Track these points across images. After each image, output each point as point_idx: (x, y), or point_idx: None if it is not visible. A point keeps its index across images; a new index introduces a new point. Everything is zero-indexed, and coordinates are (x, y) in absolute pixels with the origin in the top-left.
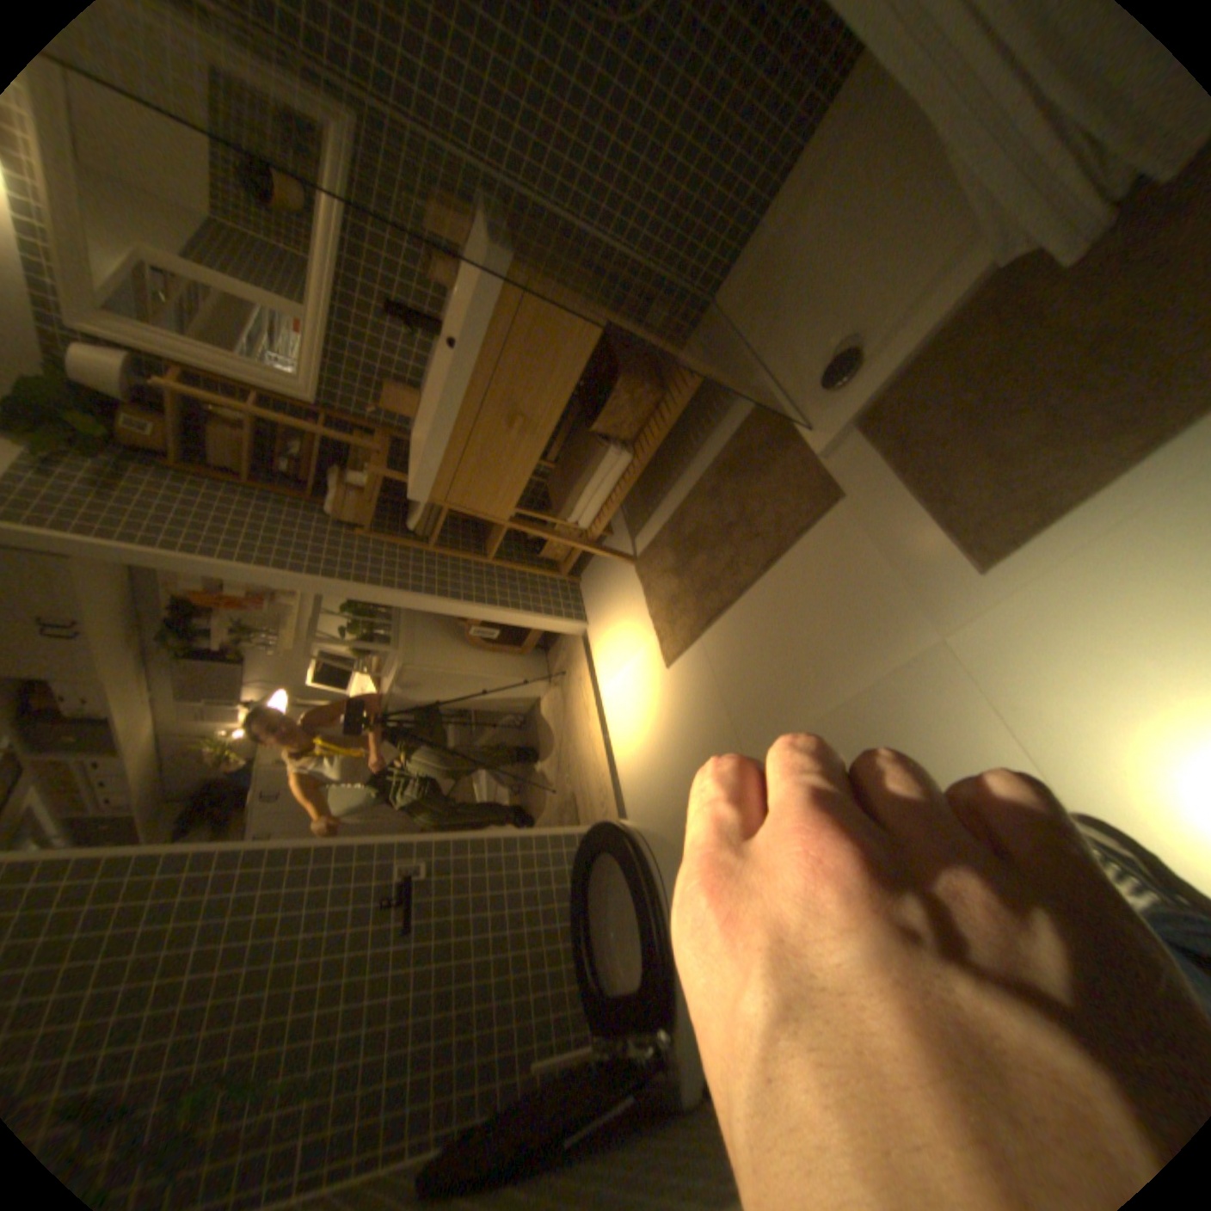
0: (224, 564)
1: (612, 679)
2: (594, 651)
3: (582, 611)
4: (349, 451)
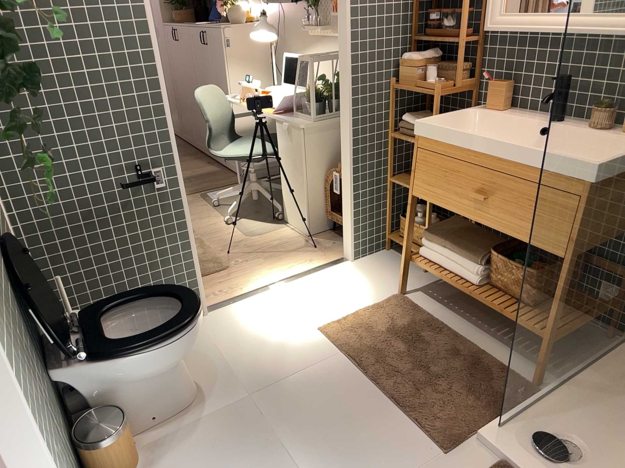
0: (349, 3)
1: (309, 288)
2: (331, 271)
3: (362, 258)
4: (456, 63)
